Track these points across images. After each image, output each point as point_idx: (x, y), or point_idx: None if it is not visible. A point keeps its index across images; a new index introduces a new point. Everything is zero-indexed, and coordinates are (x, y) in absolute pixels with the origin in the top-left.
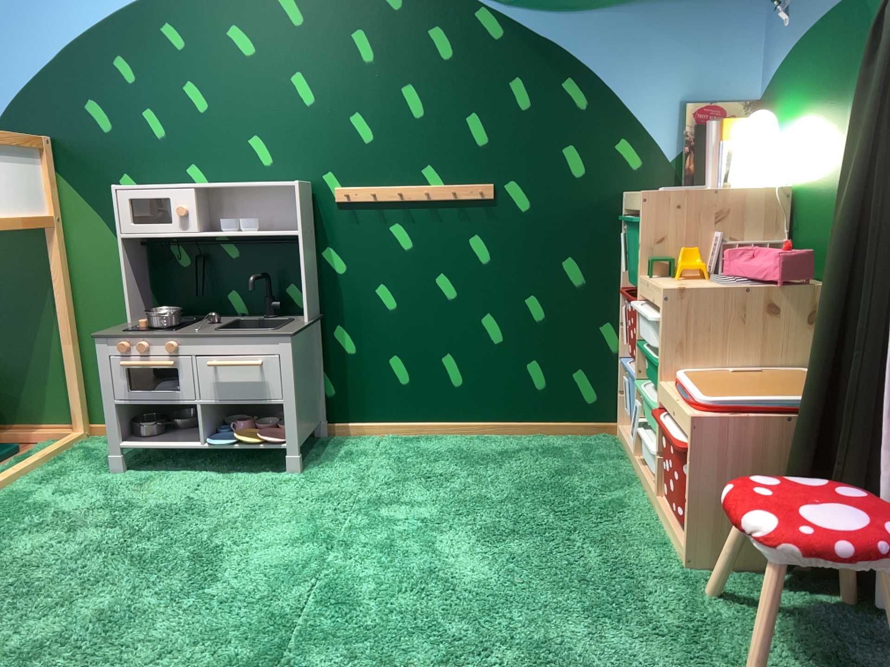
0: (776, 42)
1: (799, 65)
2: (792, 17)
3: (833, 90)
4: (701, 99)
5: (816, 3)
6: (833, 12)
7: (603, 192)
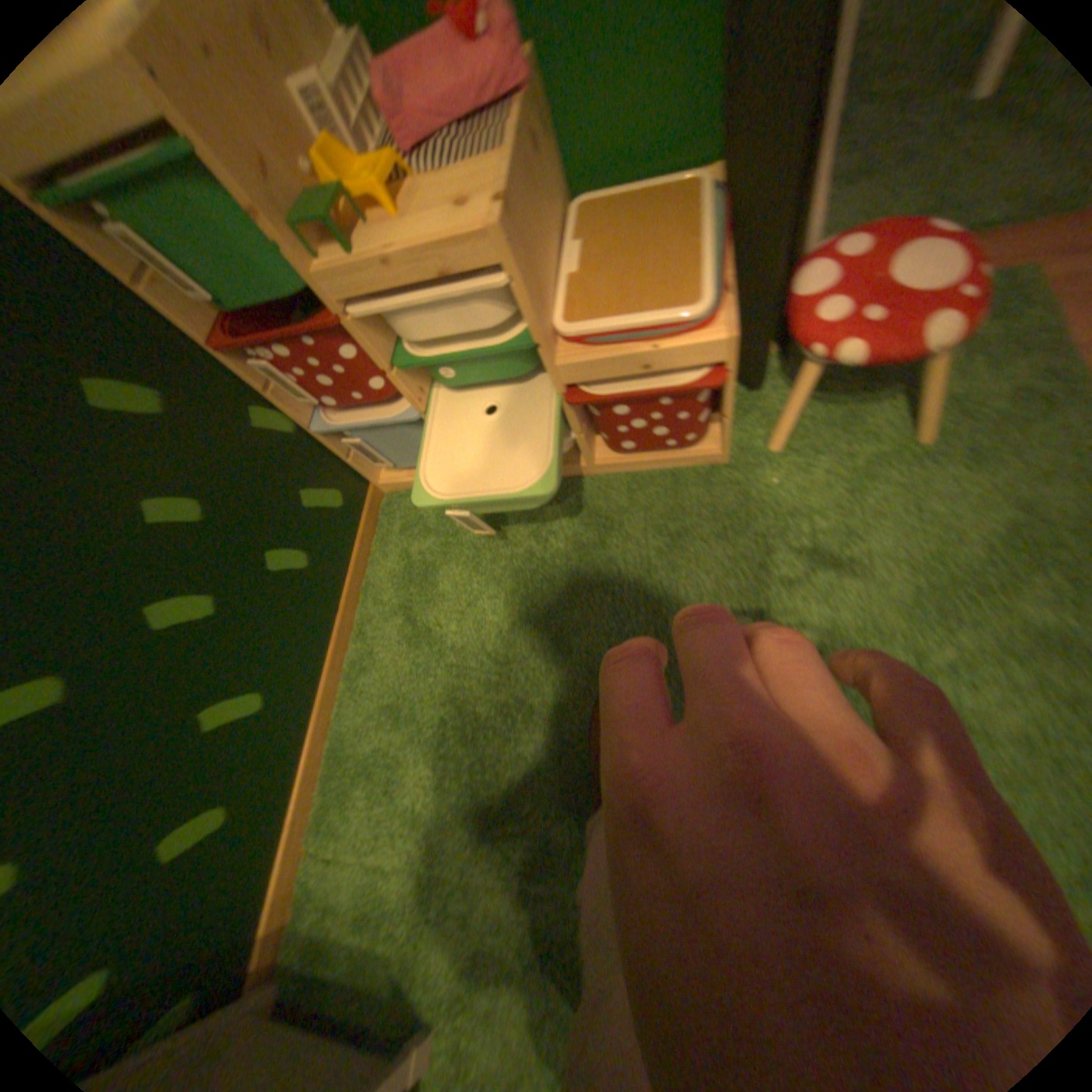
0: None
1: None
2: None
3: None
4: None
5: None
6: None
7: None
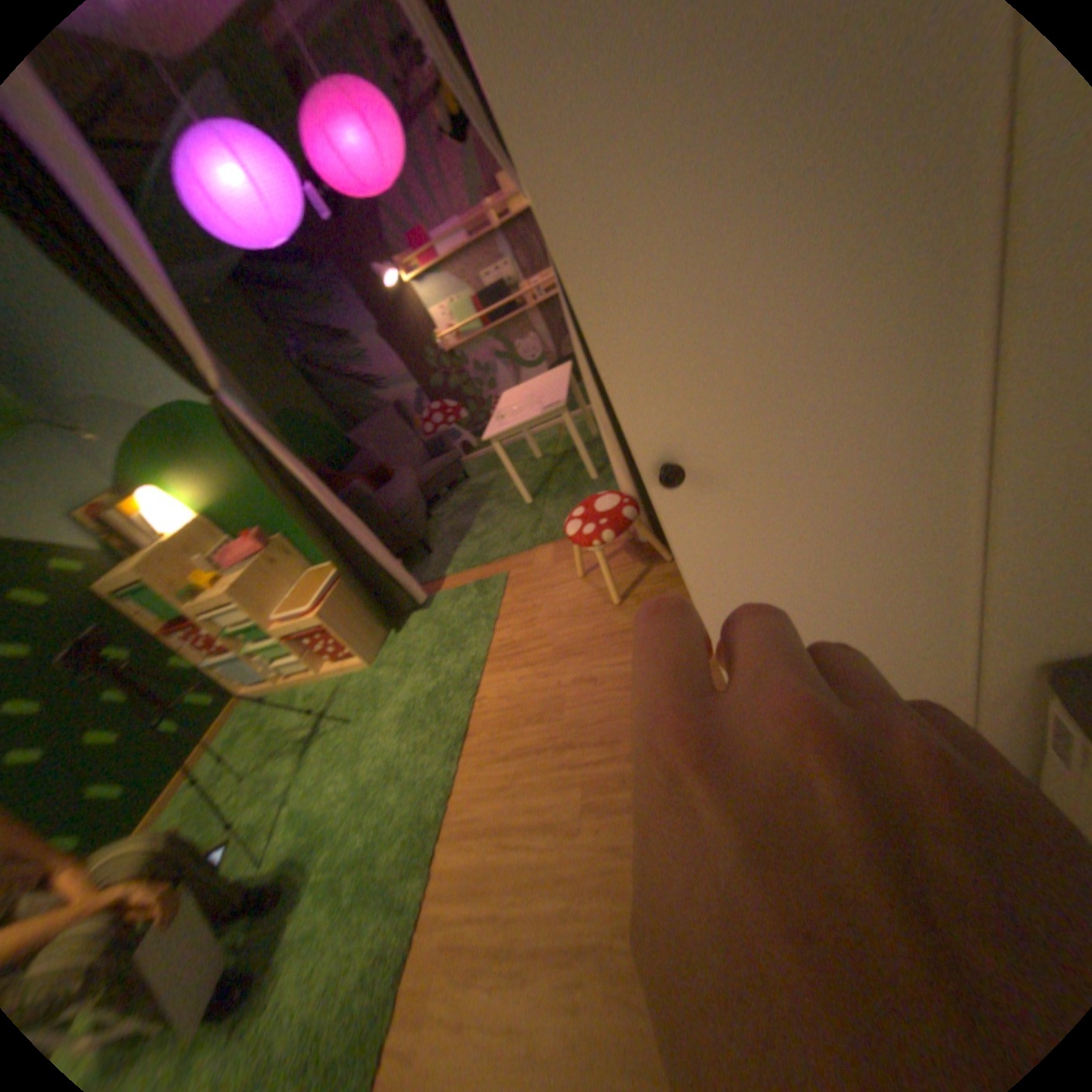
0: (98, 450)
1: (138, 455)
2: (100, 433)
3: (183, 457)
4: (77, 504)
5: (118, 421)
6: (141, 422)
7: (77, 596)
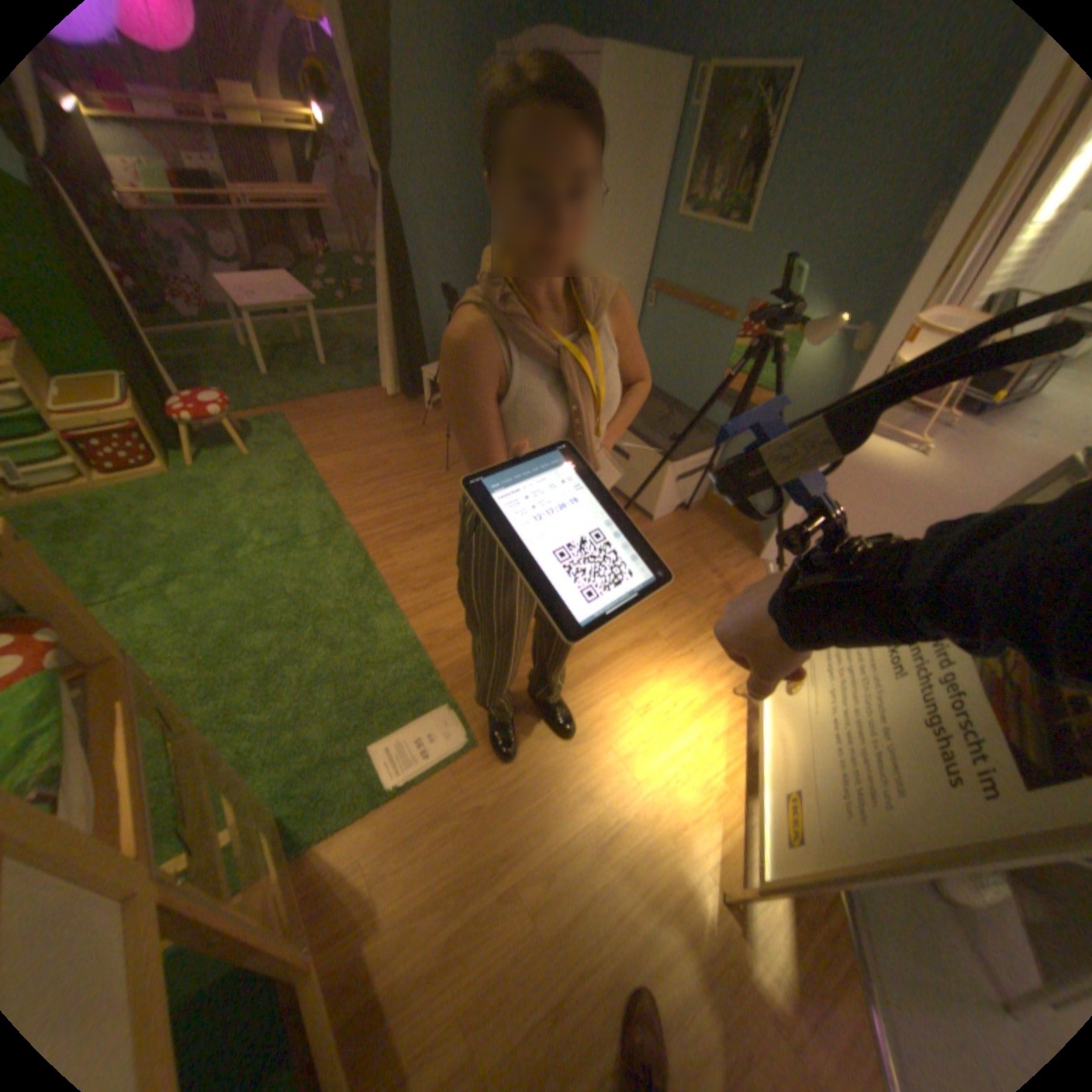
0: None
1: None
2: None
3: None
4: None
5: None
6: None
7: None
